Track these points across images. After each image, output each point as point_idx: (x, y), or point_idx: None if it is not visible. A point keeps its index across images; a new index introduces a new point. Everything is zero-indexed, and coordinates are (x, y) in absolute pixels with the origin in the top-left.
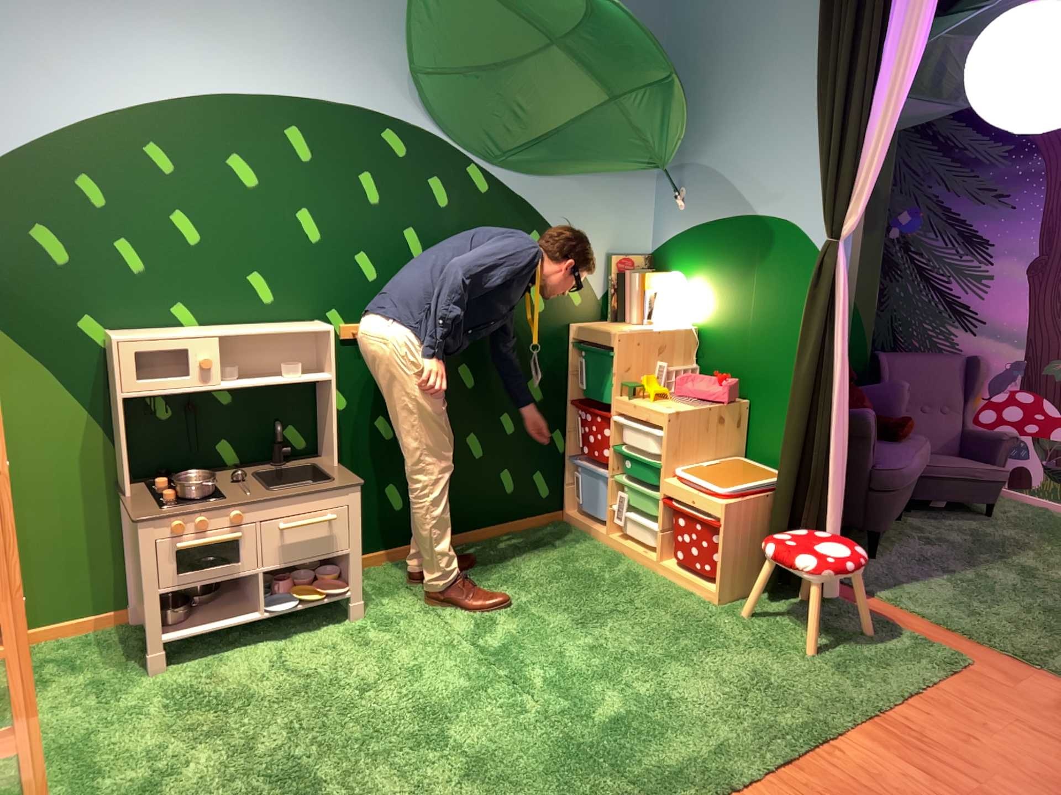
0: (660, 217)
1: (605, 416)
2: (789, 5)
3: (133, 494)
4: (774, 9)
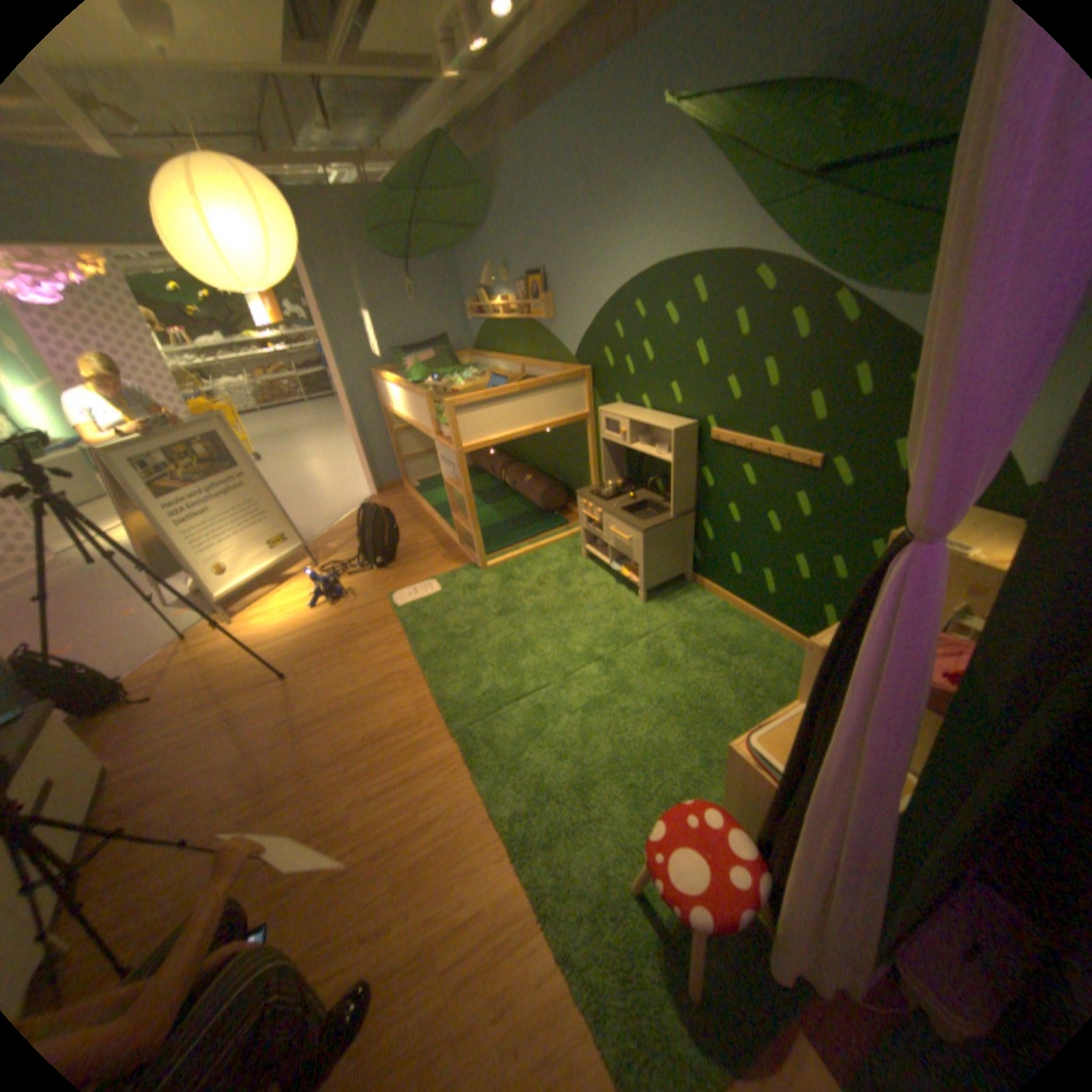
0: None
1: None
2: None
3: (602, 484)
4: None
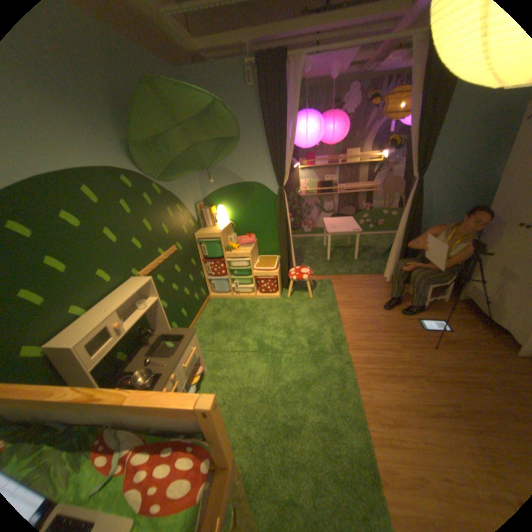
0: (202, 187)
1: (221, 261)
2: (241, 107)
3: None
4: (235, 108)
